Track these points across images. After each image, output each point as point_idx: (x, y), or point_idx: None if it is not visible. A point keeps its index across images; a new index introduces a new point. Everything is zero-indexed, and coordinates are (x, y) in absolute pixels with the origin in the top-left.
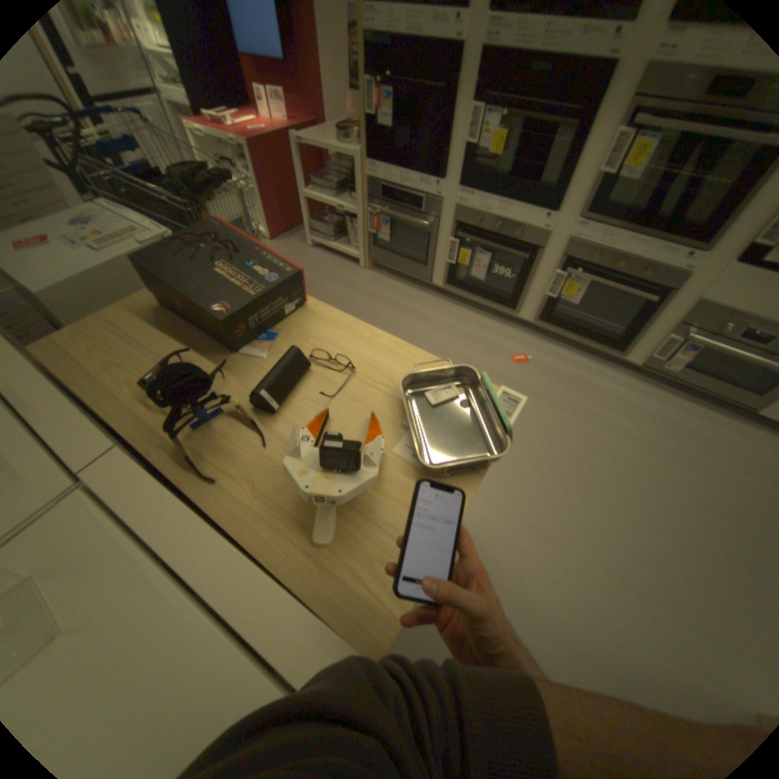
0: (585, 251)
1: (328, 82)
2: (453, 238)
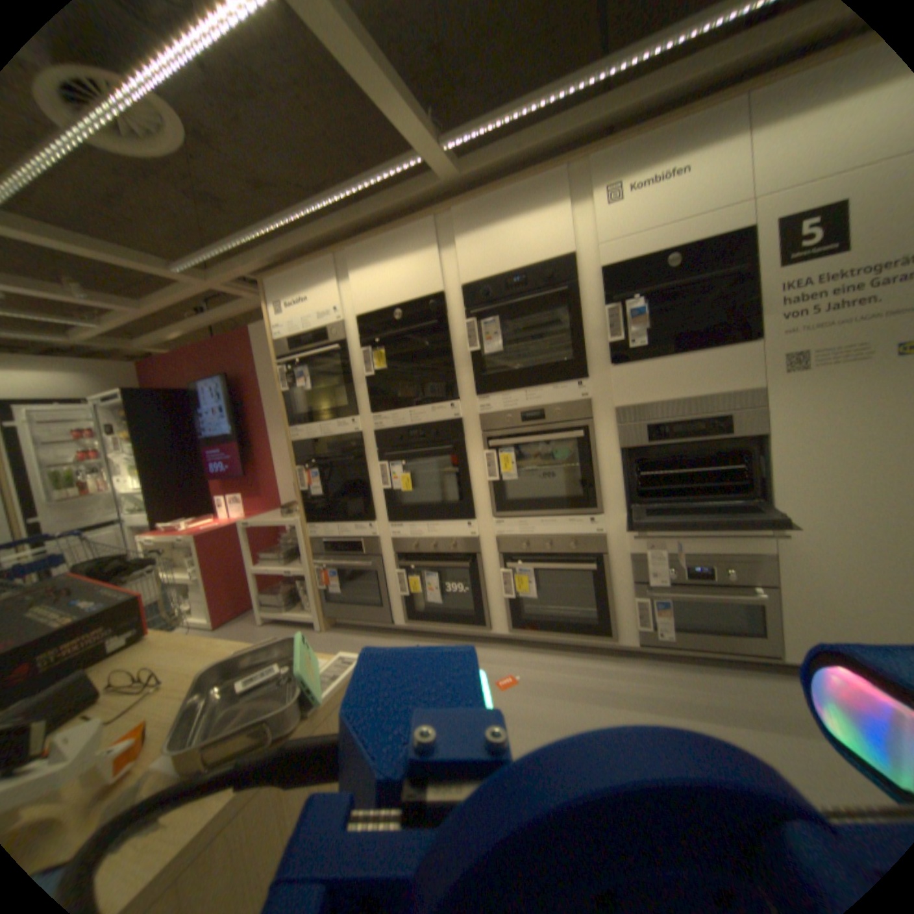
0: (513, 542)
1: (282, 479)
2: (398, 566)
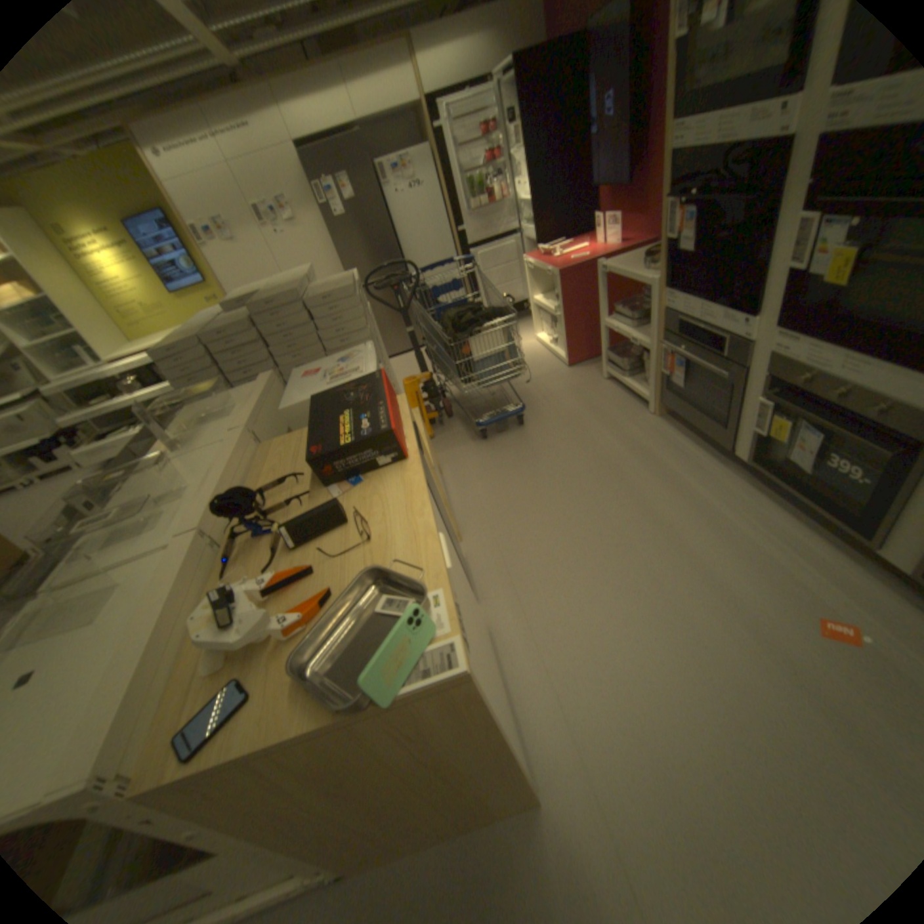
0: None
1: None
2: (767, 397)
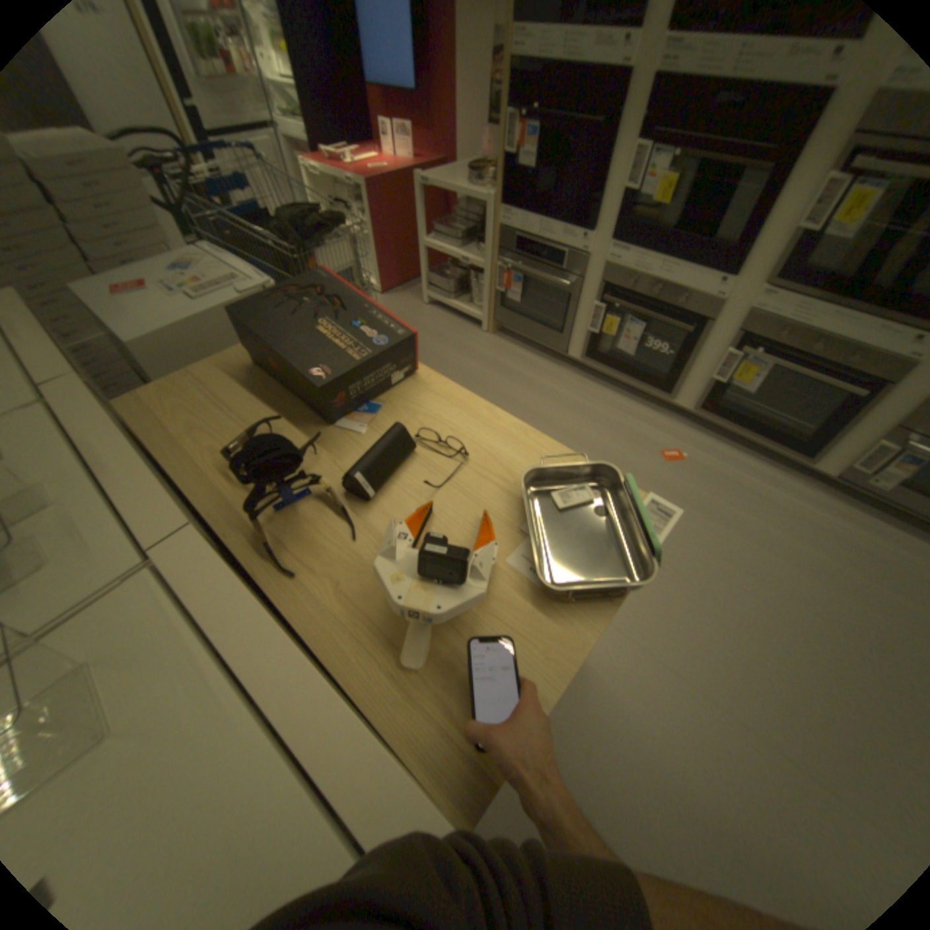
0: (770, 327)
1: (464, 115)
2: (599, 301)
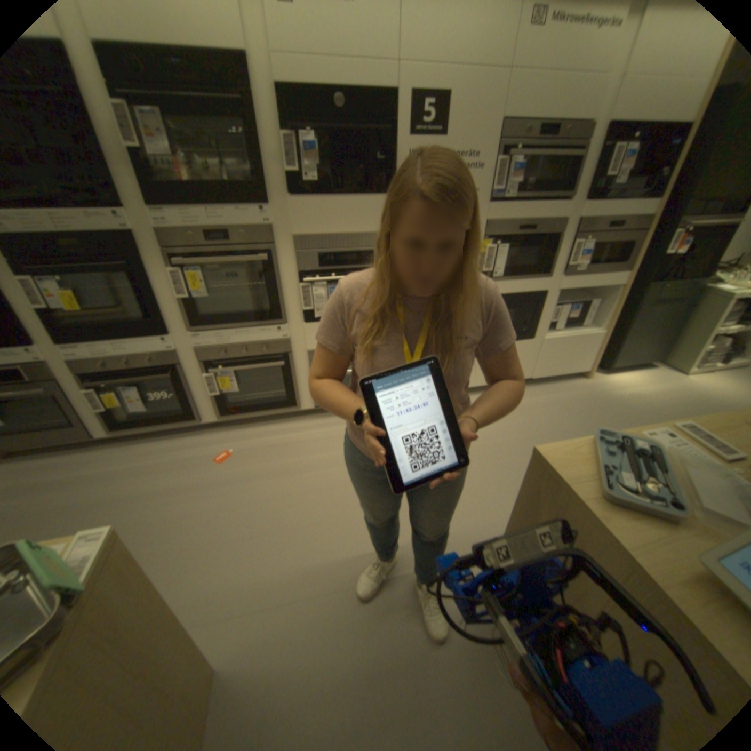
0: (212, 353)
1: None
2: (84, 389)
